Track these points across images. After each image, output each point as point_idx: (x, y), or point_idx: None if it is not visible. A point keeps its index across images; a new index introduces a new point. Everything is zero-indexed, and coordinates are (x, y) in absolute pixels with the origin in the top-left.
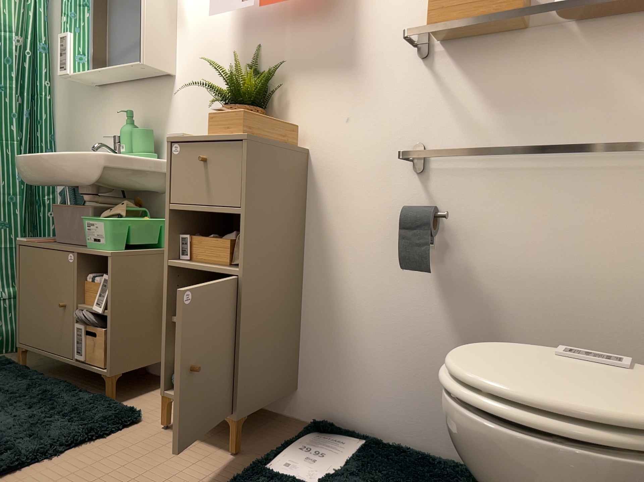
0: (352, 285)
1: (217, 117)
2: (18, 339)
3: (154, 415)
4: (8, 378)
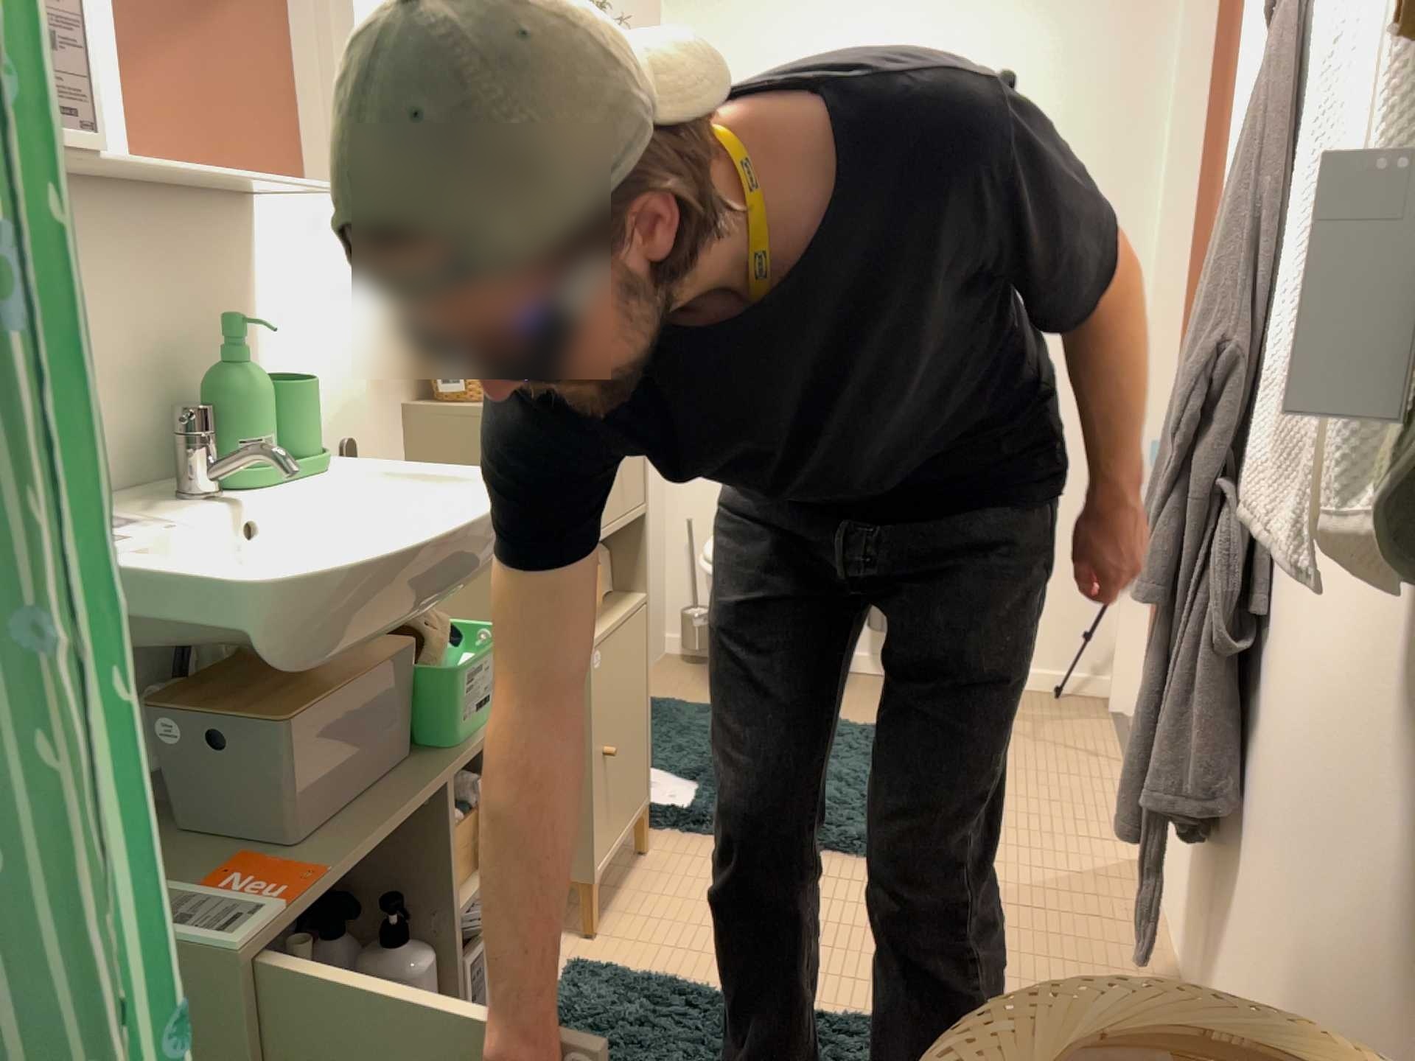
0: None
1: None
2: None
3: None
4: None
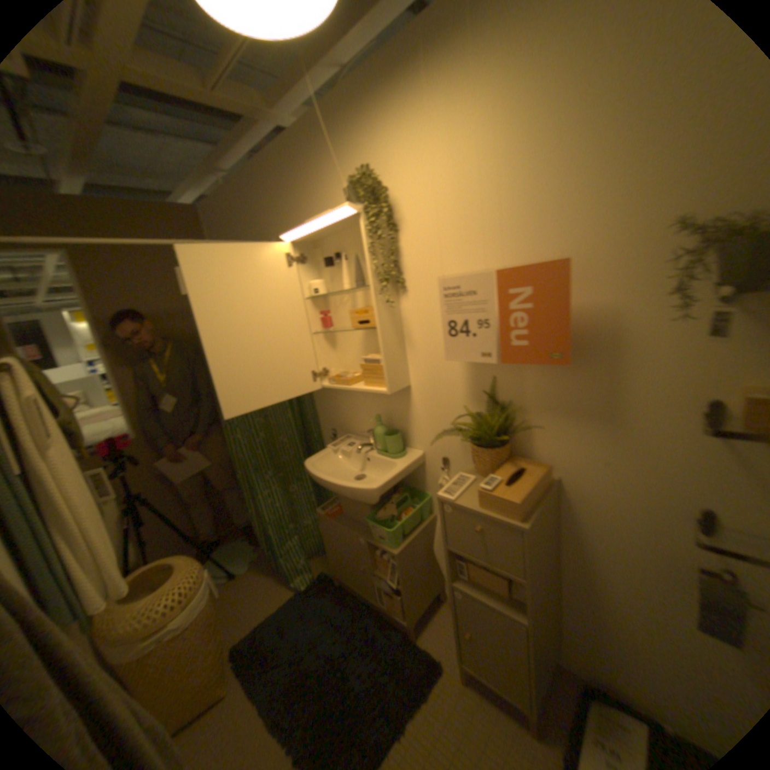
0: (620, 598)
1: (488, 496)
2: (330, 572)
3: (449, 661)
4: (334, 610)
